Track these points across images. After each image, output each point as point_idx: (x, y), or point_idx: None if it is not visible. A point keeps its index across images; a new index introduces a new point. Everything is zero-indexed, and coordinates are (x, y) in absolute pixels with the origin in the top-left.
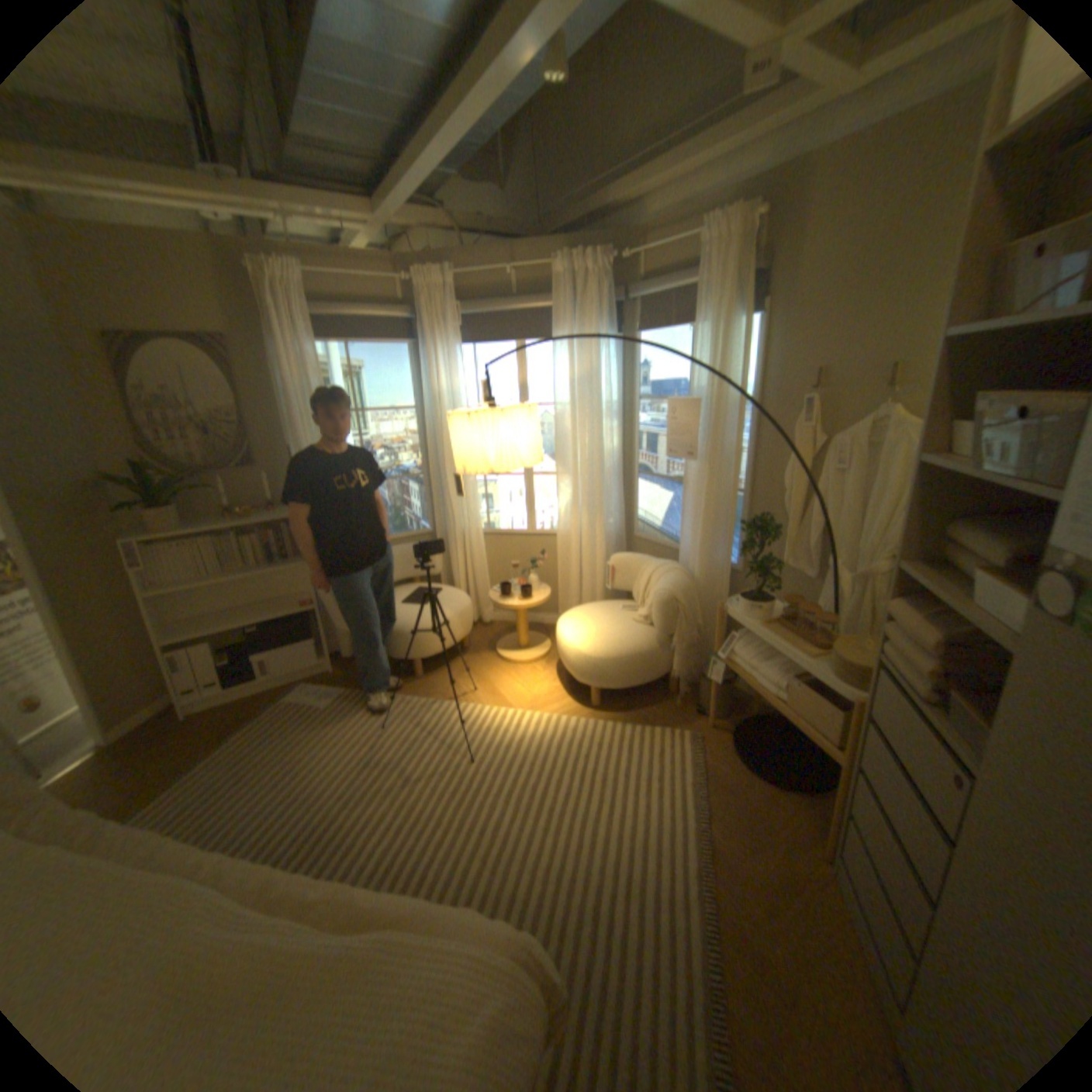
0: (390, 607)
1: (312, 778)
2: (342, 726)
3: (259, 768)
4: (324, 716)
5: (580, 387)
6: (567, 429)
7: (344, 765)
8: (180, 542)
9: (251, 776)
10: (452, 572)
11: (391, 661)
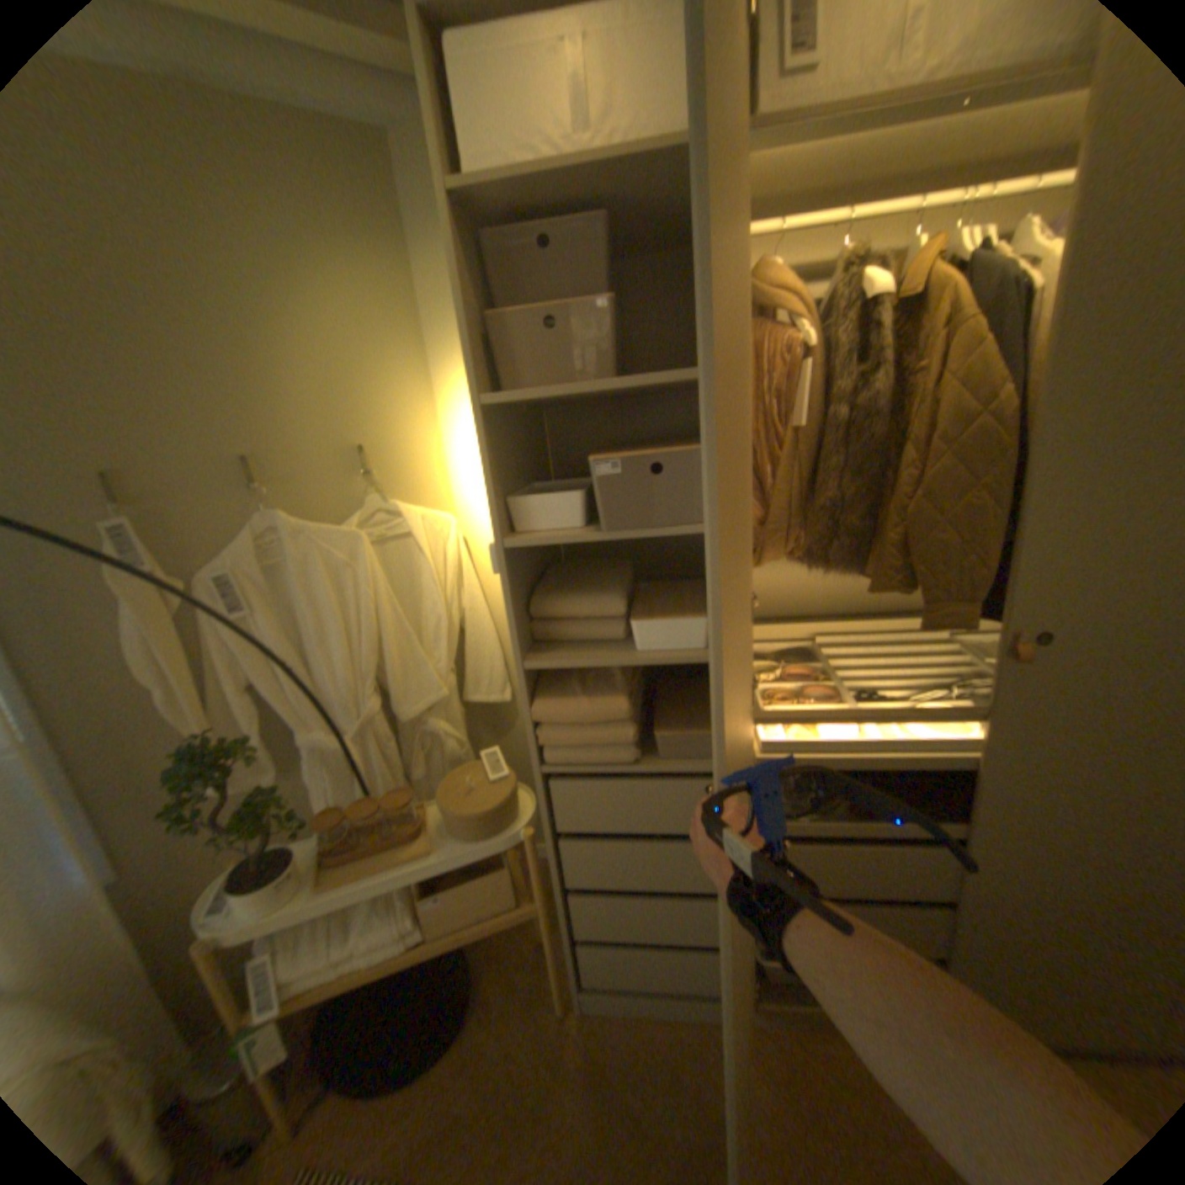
0: None
1: None
2: None
3: None
4: None
5: None
6: None
7: None
8: None
9: None
10: None
11: None
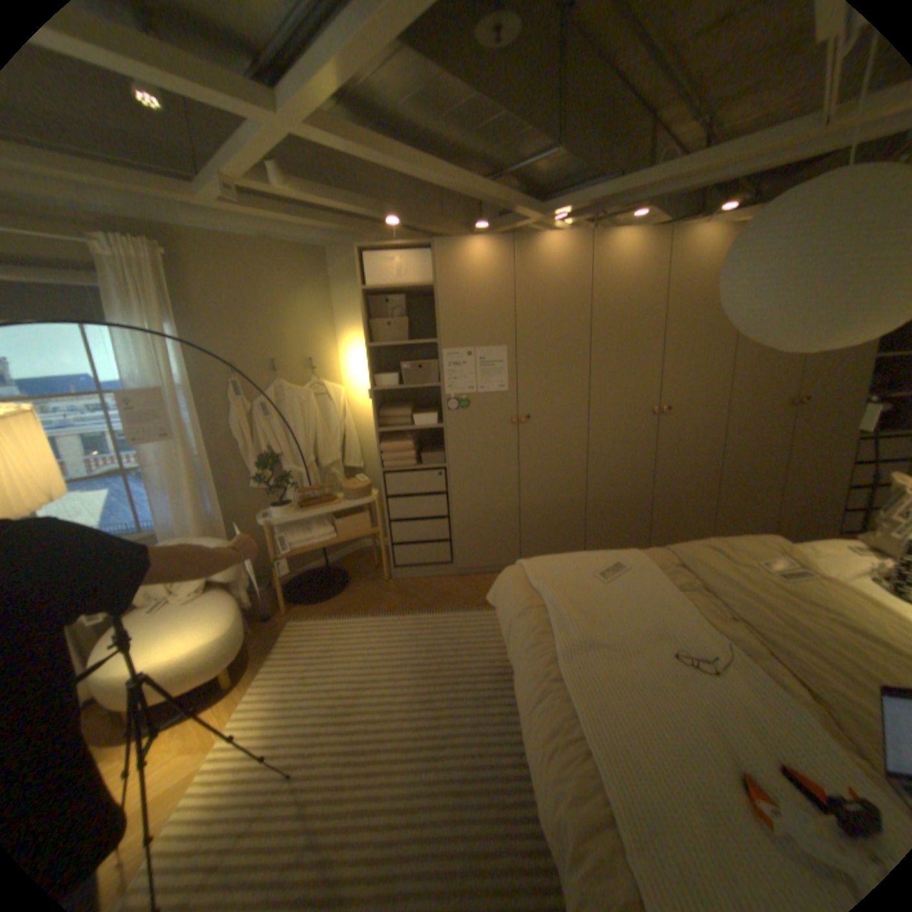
0: None
1: None
2: None
3: None
4: None
5: None
6: None
7: None
8: None
9: None
10: None
11: None
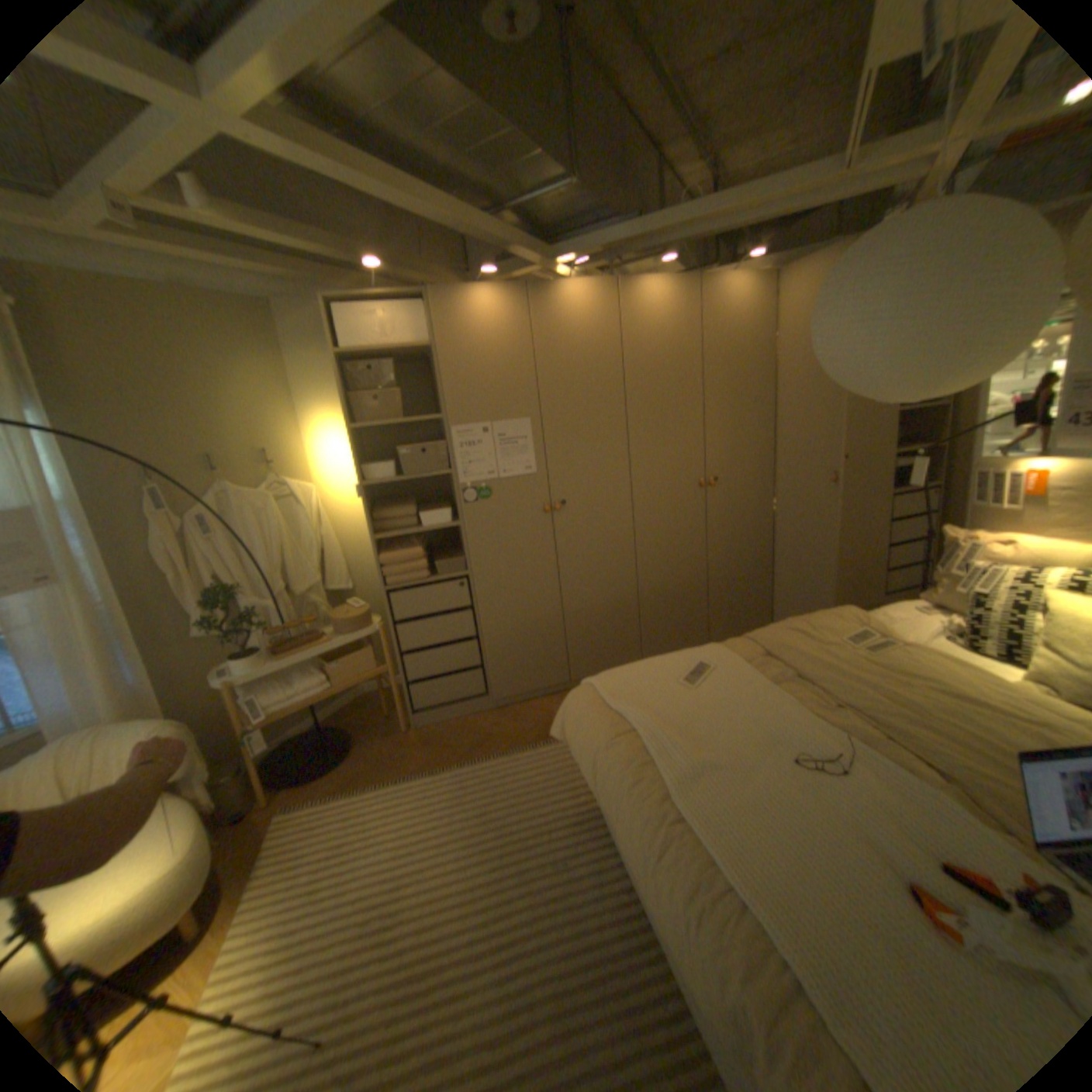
0: None
1: None
2: None
3: None
4: None
5: None
6: None
7: None
8: None
9: None
10: None
11: None
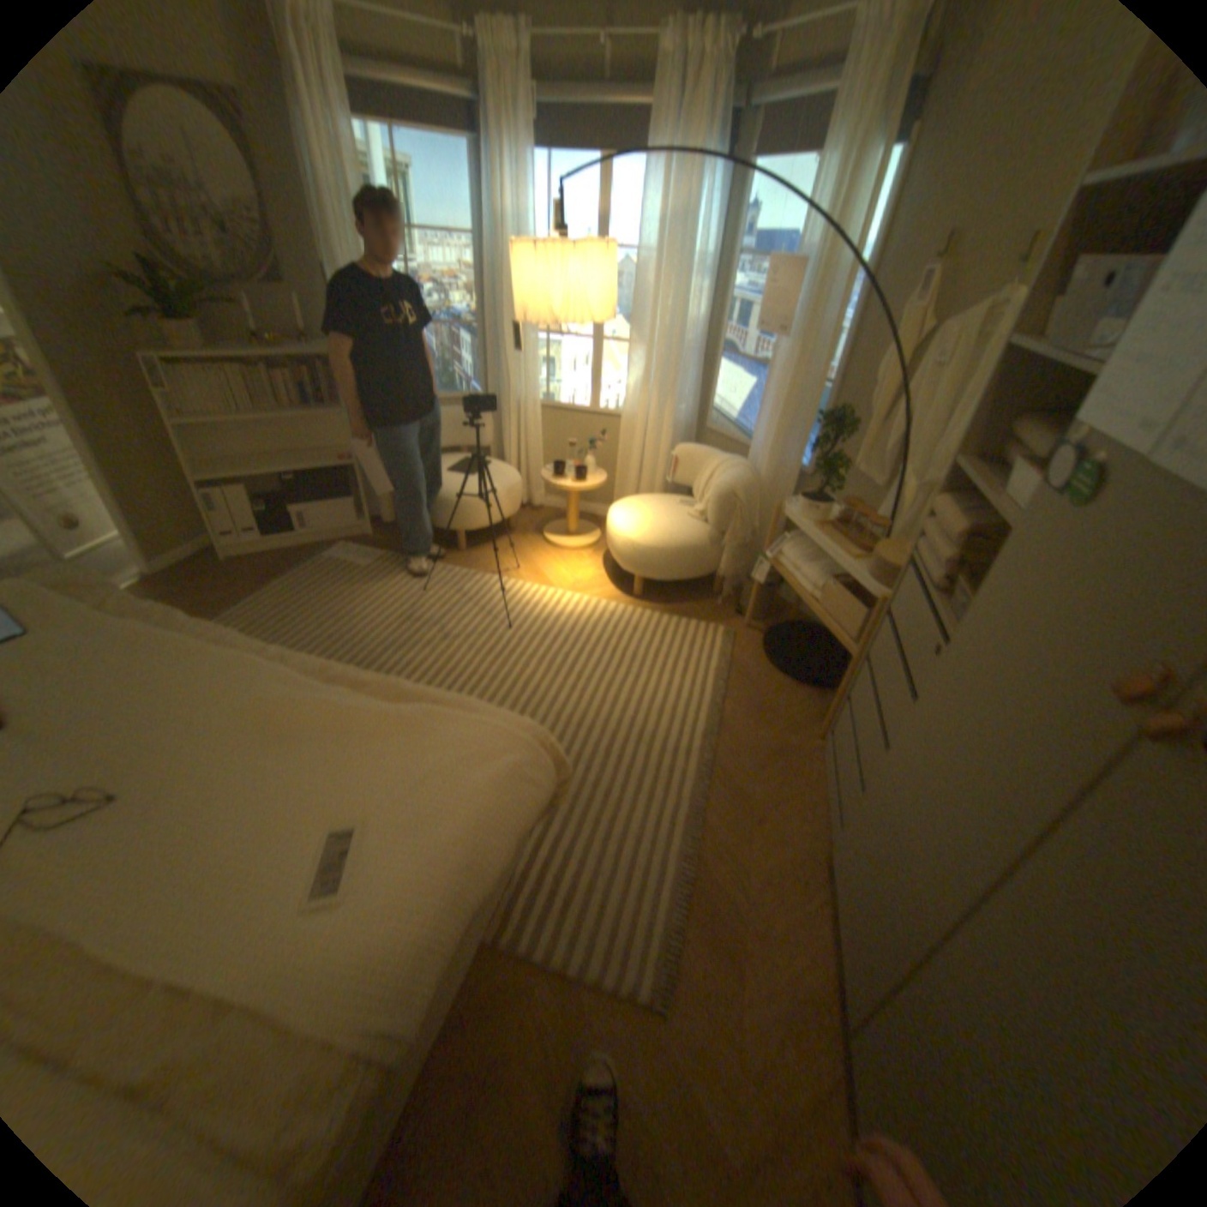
0: (433, 472)
1: (355, 622)
2: (383, 582)
3: (303, 608)
4: (365, 572)
5: (672, 228)
6: (649, 283)
7: (386, 615)
8: (203, 365)
9: (296, 614)
10: (502, 445)
11: (433, 529)
